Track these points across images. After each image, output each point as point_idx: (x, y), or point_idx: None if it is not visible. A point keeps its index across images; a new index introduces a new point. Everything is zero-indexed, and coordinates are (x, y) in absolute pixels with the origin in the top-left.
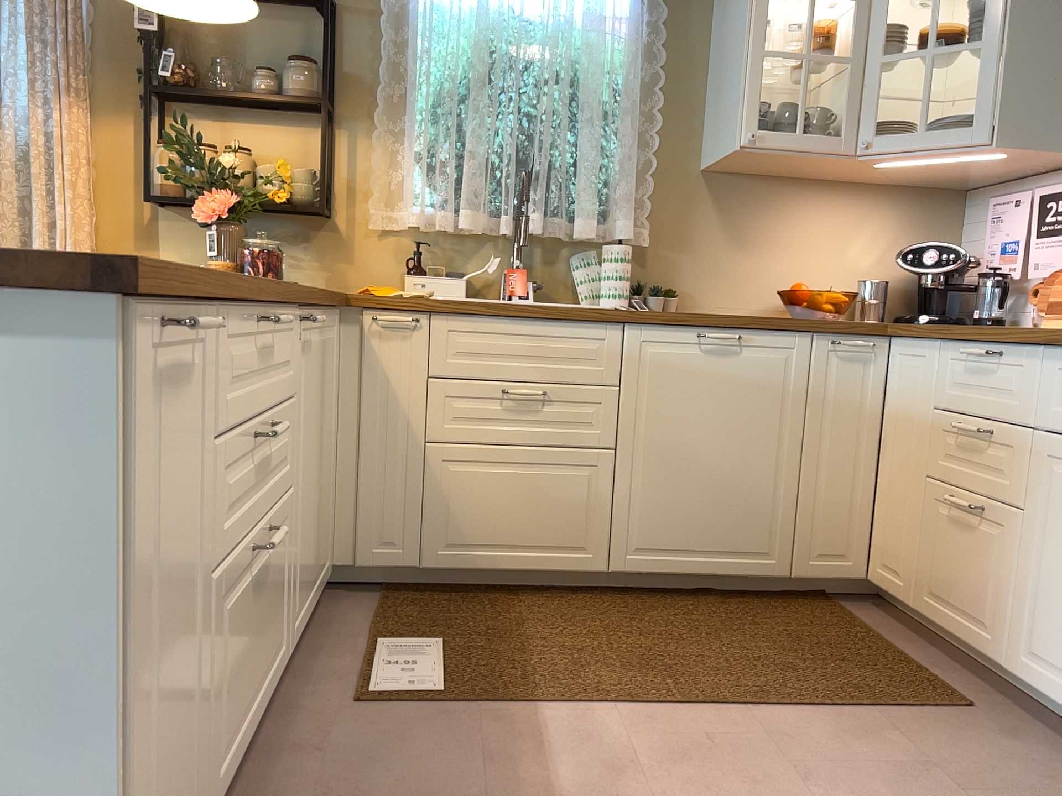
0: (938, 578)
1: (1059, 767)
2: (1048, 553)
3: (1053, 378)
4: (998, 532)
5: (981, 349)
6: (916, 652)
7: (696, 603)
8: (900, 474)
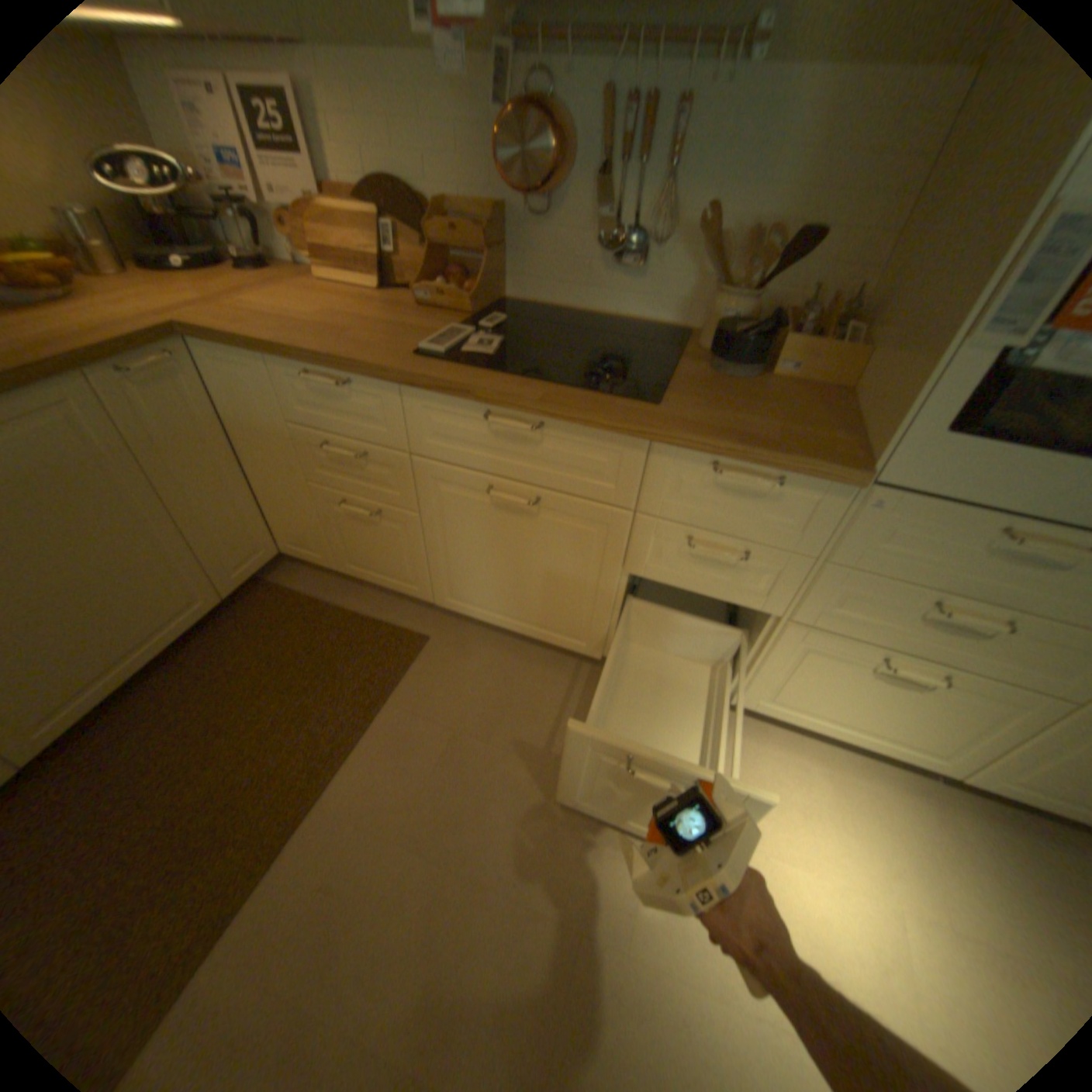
0: (354, 552)
1: (497, 655)
2: (450, 540)
3: (417, 411)
4: (399, 525)
5: (321, 370)
6: (358, 601)
7: (153, 692)
8: (273, 476)
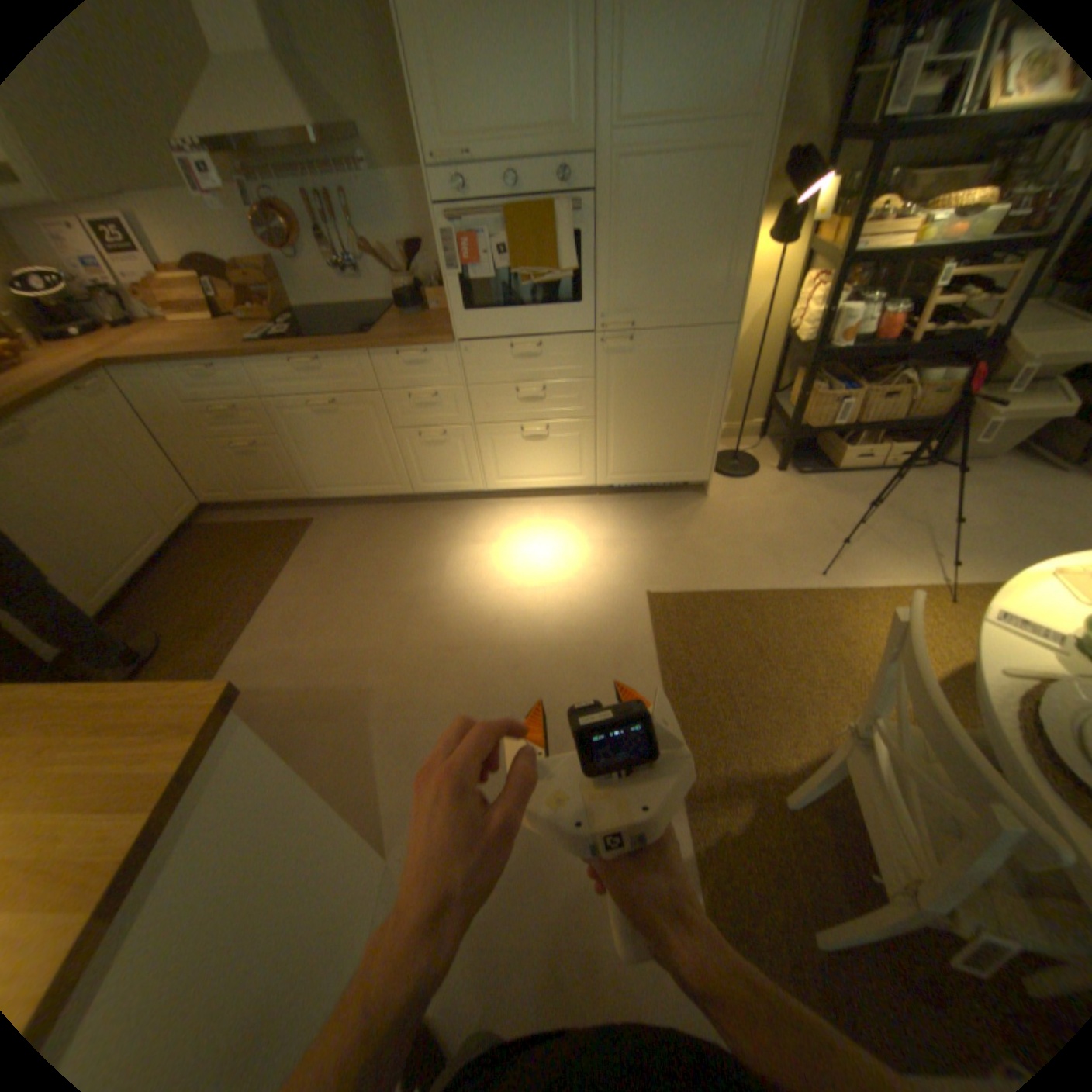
0: (247, 482)
1: (355, 516)
2: (300, 448)
3: (253, 372)
4: (268, 449)
5: (193, 365)
6: (261, 518)
7: (146, 588)
8: (180, 445)
